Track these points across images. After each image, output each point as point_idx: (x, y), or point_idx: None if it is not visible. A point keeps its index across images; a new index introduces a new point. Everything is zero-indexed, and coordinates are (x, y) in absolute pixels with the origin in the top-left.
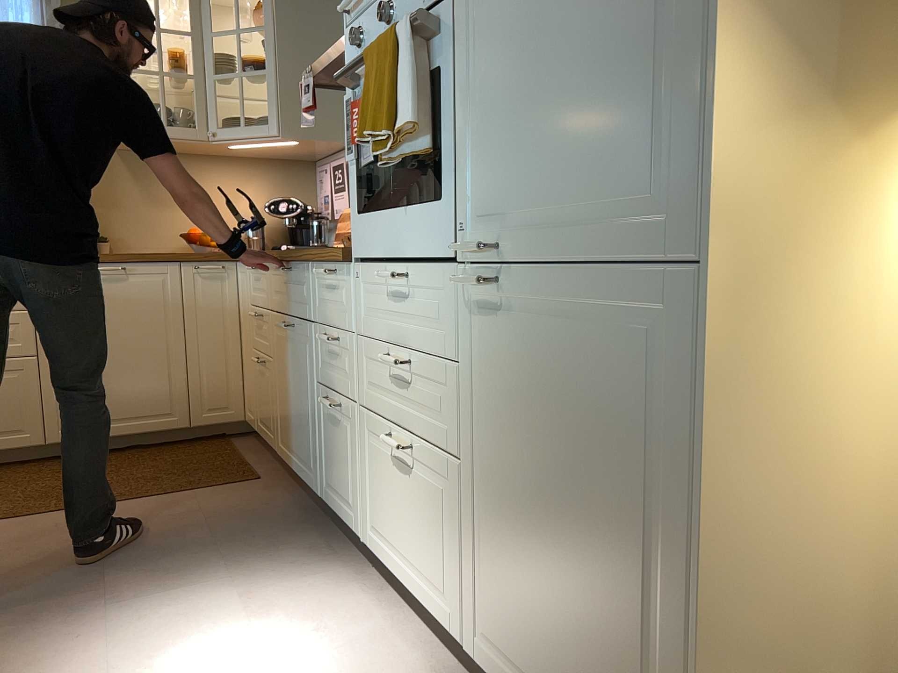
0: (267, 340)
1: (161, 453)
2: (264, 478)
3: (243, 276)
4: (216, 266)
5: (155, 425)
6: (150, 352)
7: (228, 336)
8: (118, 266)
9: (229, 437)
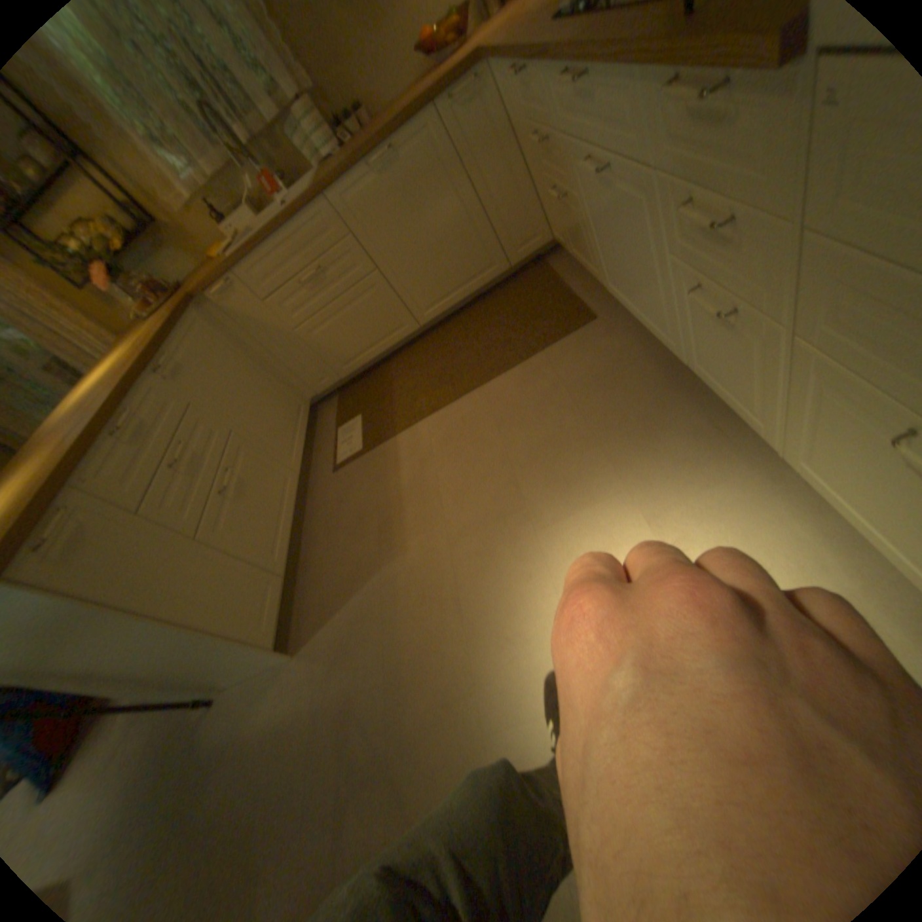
0: (564, 167)
1: (499, 299)
2: (600, 313)
3: (502, 76)
4: (469, 80)
5: (485, 278)
6: (452, 218)
7: (511, 160)
8: (384, 144)
9: (545, 257)
